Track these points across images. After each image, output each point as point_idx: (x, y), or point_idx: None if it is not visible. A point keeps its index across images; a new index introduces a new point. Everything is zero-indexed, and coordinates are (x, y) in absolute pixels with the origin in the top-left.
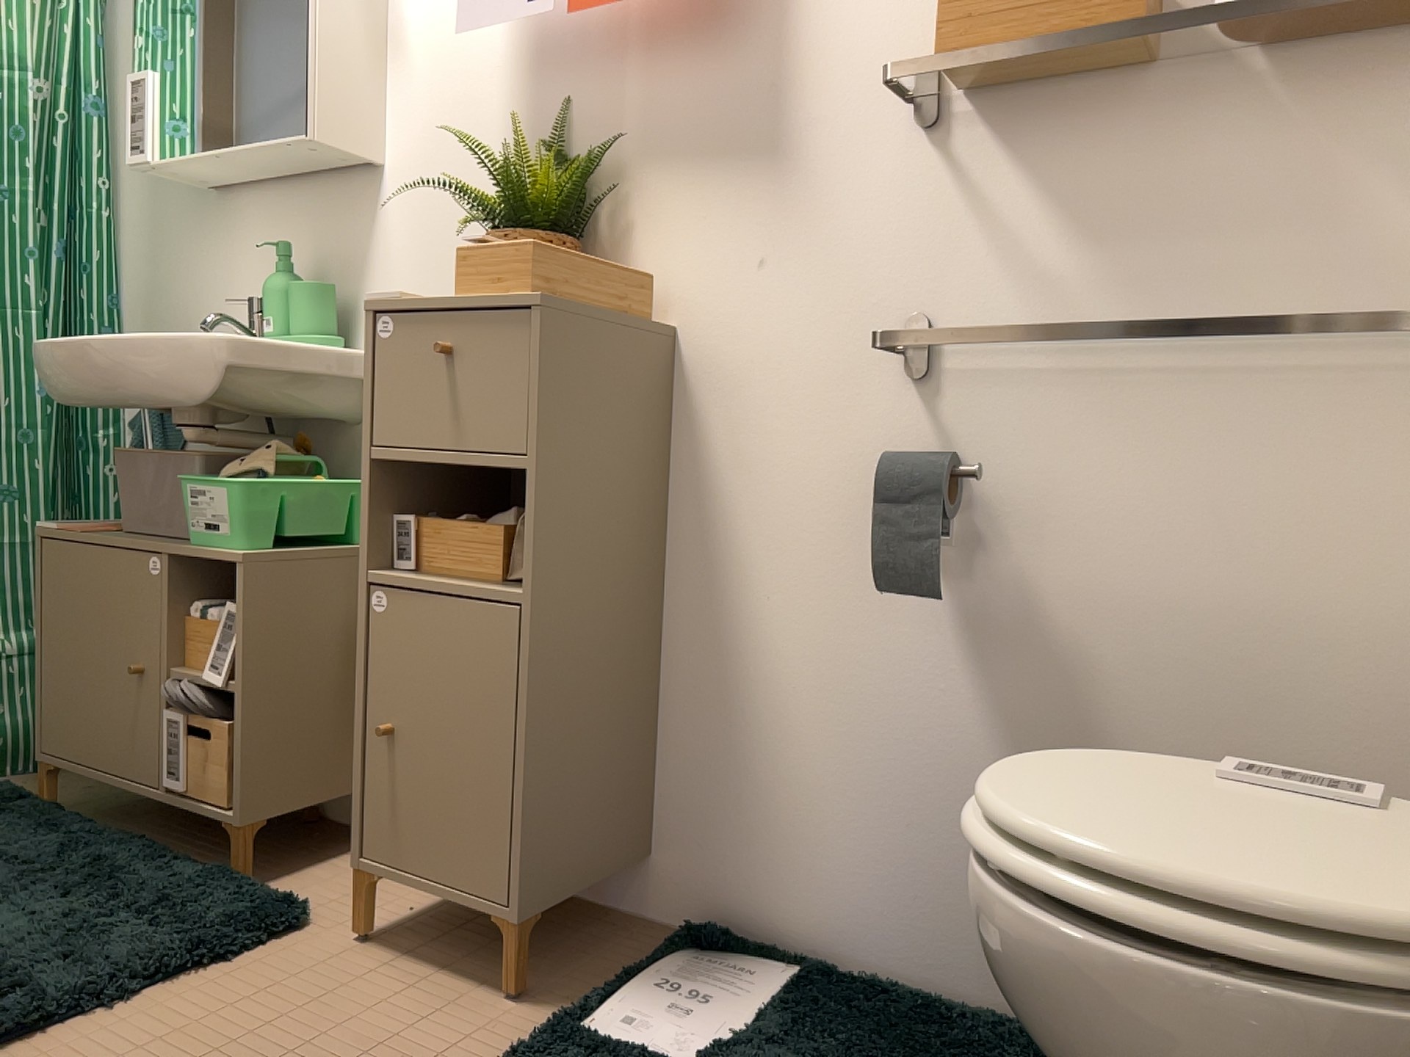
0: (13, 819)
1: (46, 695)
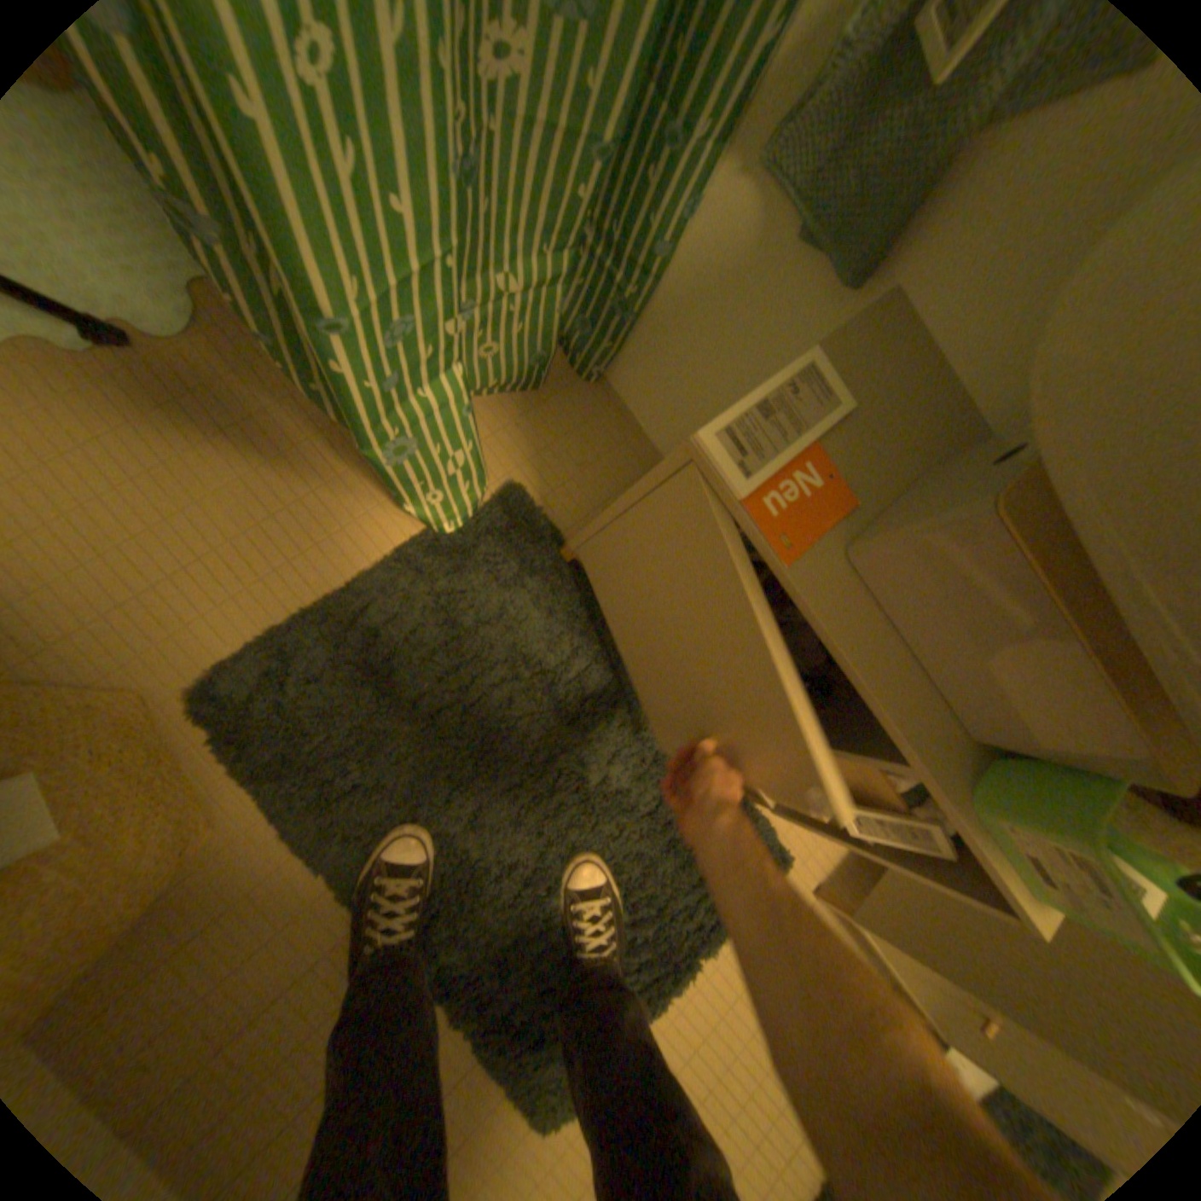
0: (550, 608)
1: (604, 541)
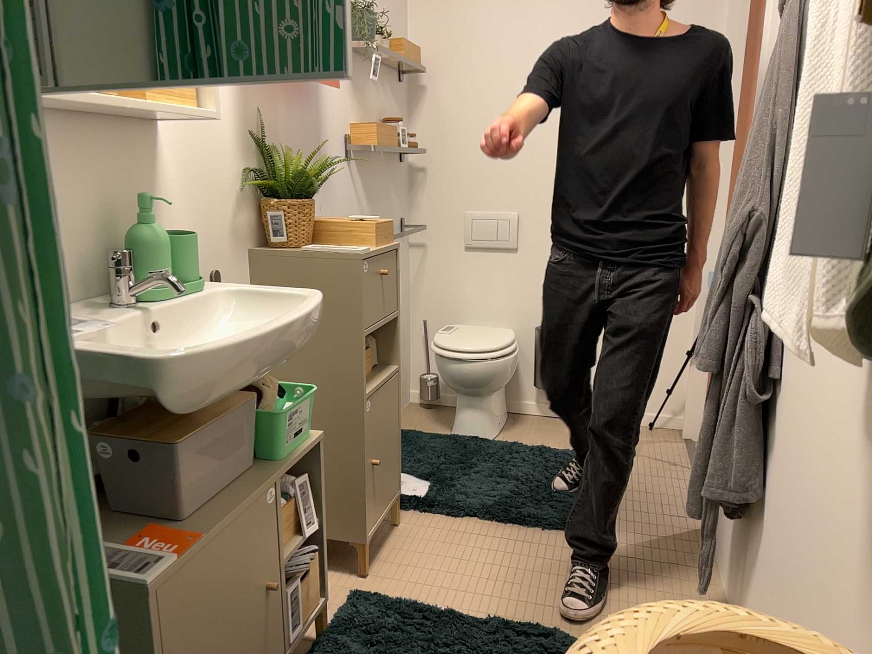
0: None
1: None
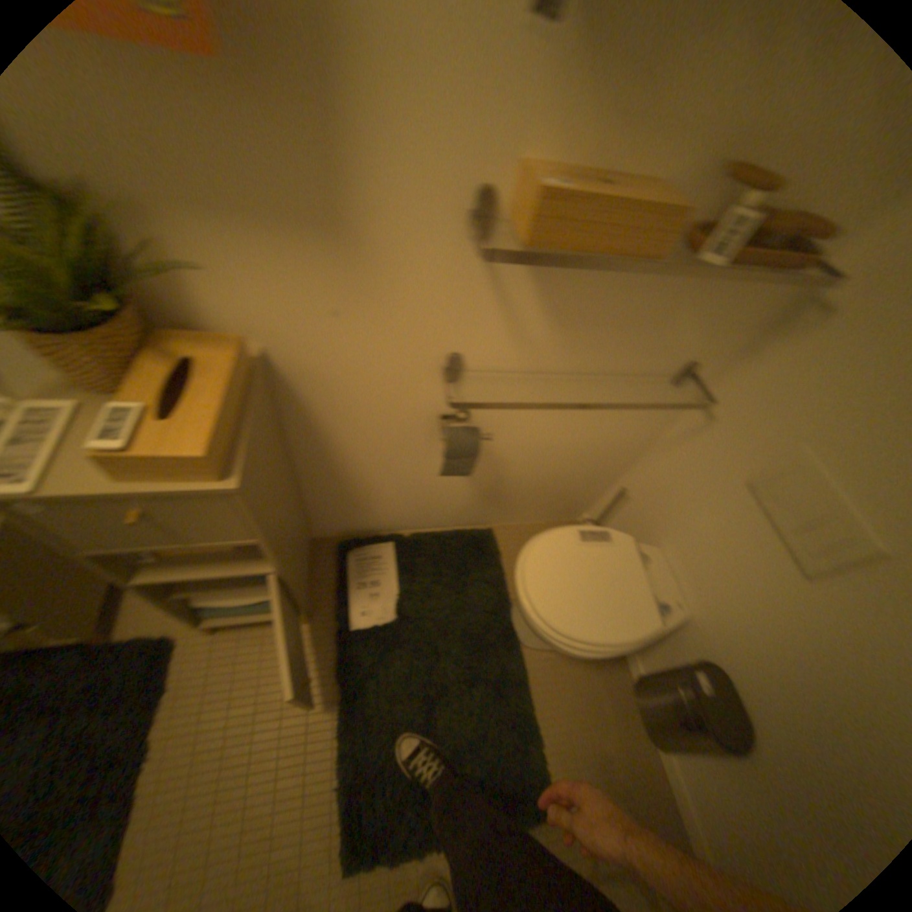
0: None
1: None
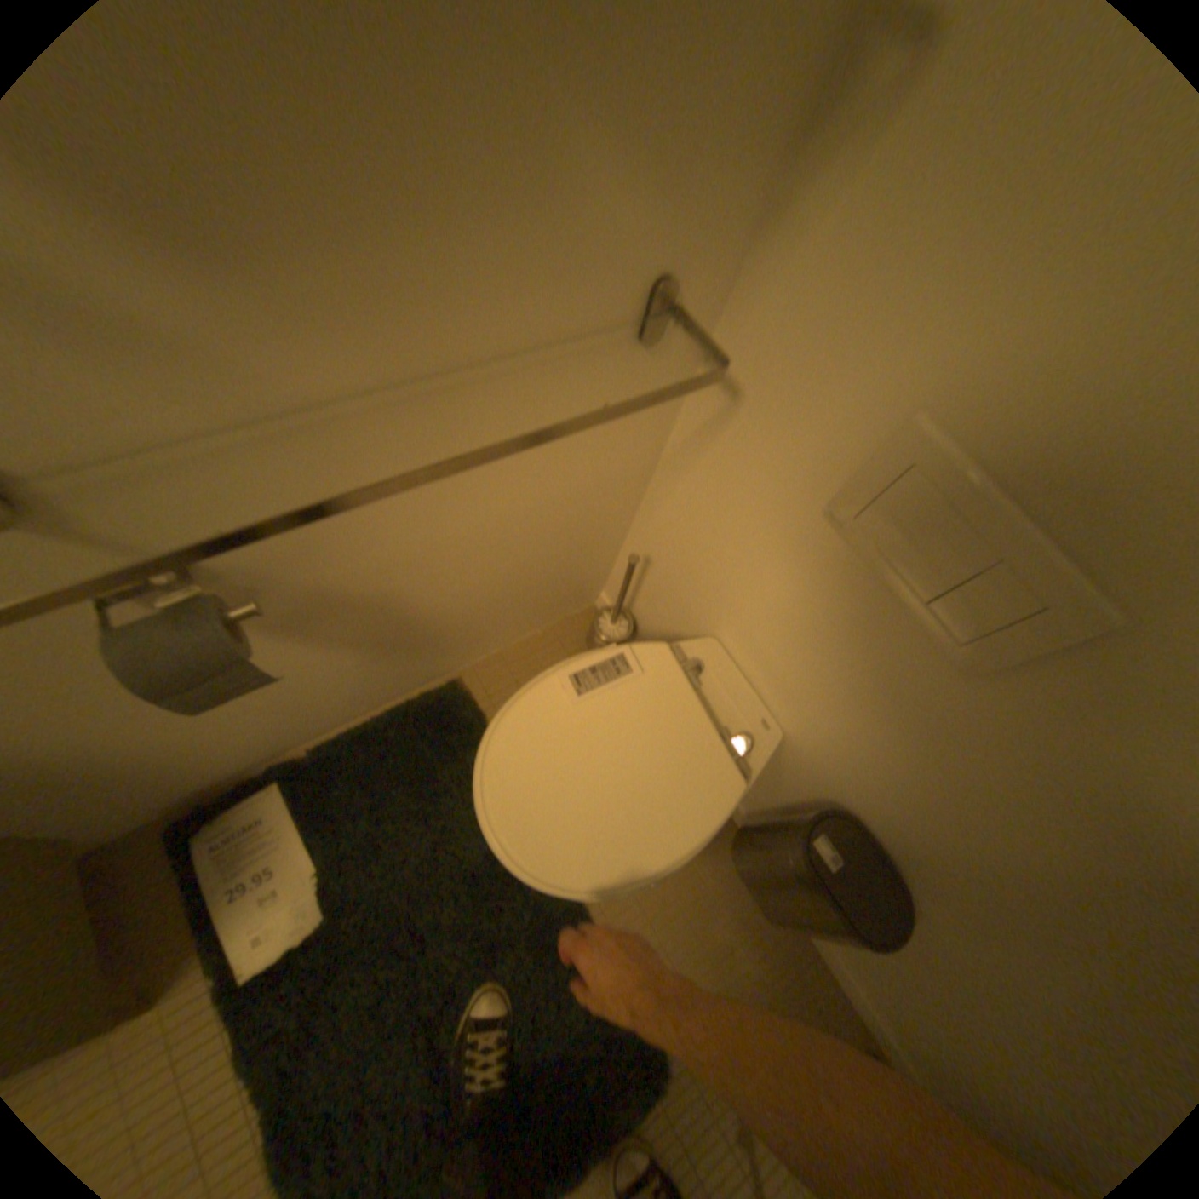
0: None
1: None
